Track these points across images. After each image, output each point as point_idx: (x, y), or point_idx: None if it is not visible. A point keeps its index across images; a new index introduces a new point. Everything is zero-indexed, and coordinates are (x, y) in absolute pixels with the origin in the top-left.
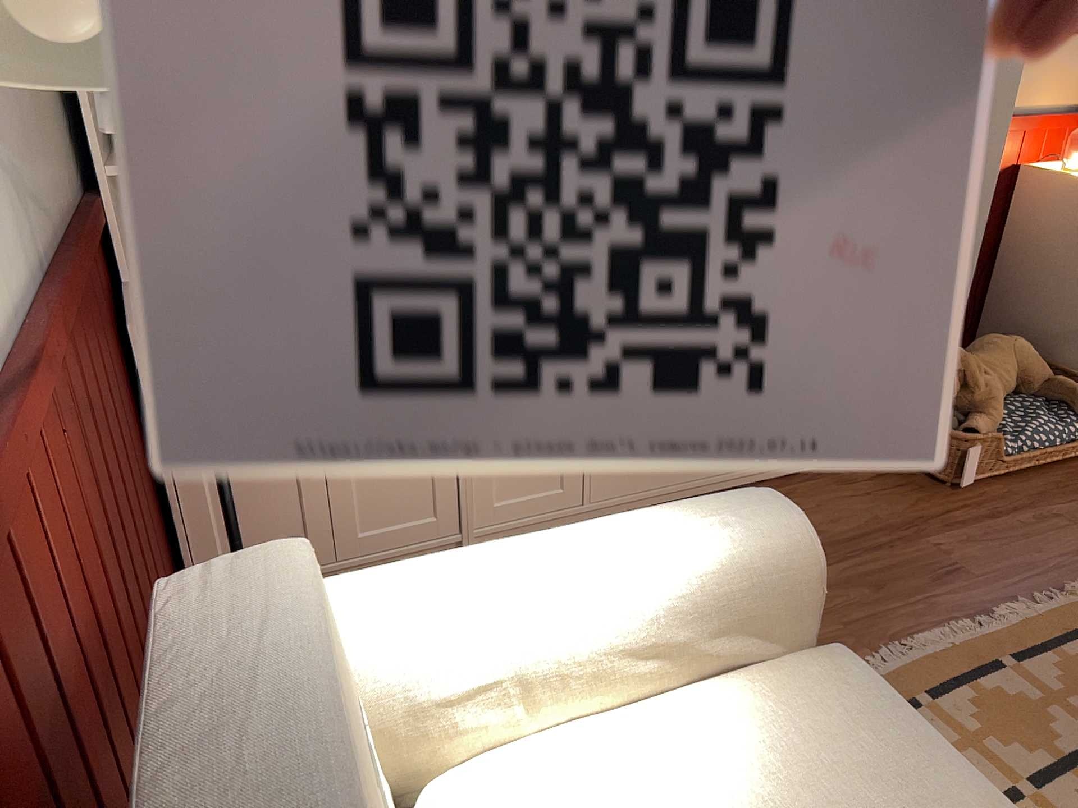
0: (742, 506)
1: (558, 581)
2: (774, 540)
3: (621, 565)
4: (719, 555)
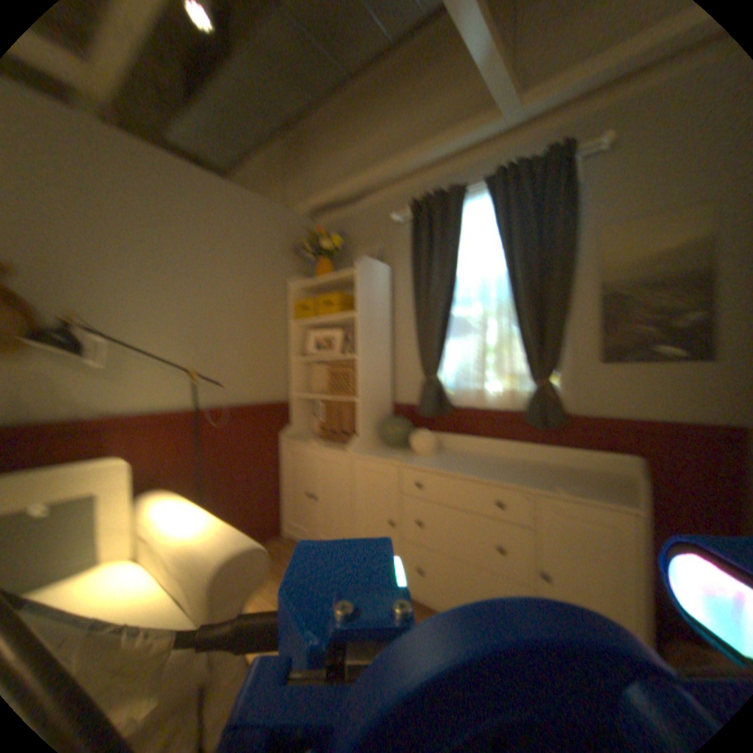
0: (238, 543)
1: (181, 525)
2: (216, 558)
3: (191, 531)
4: (202, 548)
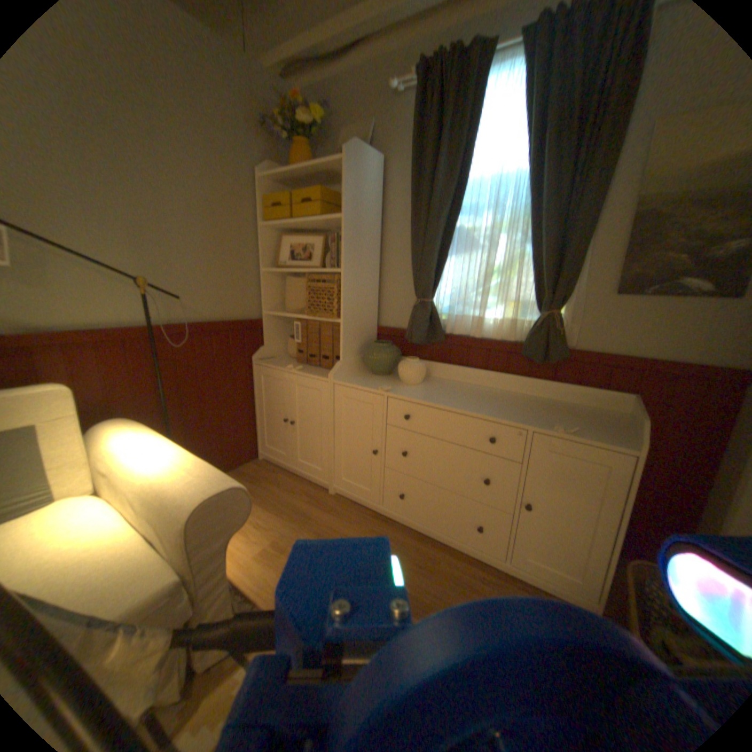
0: (212, 481)
1: (141, 457)
2: (186, 498)
3: (154, 466)
4: (169, 486)
